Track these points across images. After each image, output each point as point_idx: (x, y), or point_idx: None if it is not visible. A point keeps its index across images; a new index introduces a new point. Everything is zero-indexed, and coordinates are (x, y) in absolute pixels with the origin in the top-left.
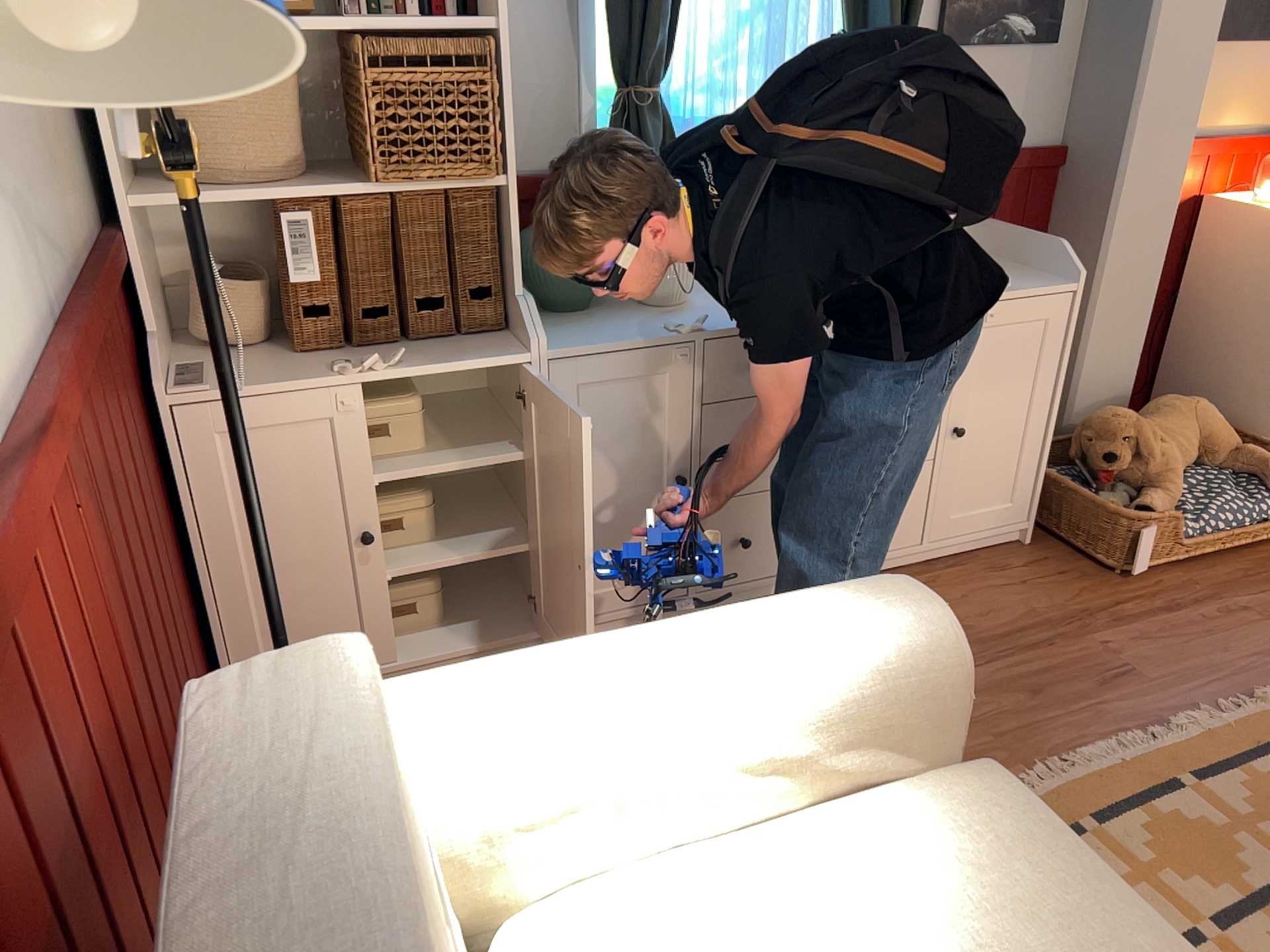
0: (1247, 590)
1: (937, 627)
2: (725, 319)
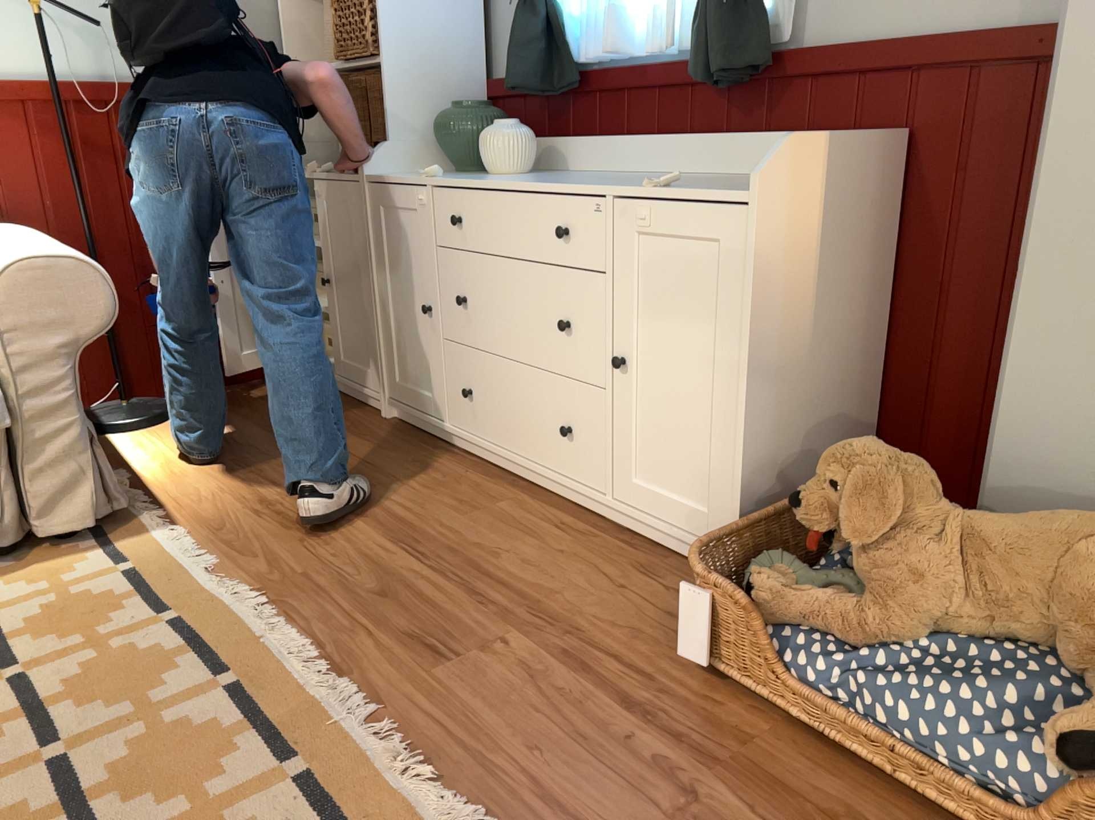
0: (769, 805)
1: (12, 263)
2: (464, 179)
